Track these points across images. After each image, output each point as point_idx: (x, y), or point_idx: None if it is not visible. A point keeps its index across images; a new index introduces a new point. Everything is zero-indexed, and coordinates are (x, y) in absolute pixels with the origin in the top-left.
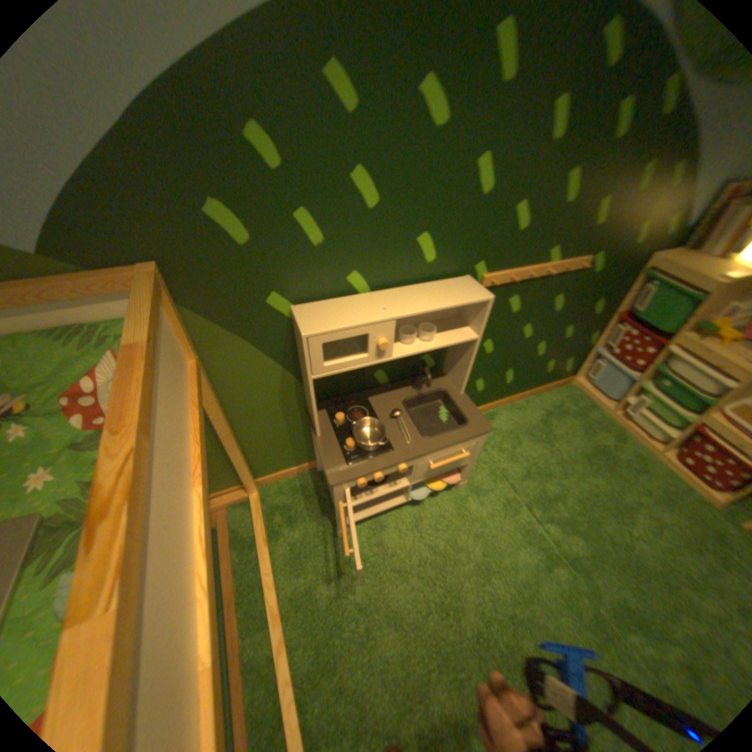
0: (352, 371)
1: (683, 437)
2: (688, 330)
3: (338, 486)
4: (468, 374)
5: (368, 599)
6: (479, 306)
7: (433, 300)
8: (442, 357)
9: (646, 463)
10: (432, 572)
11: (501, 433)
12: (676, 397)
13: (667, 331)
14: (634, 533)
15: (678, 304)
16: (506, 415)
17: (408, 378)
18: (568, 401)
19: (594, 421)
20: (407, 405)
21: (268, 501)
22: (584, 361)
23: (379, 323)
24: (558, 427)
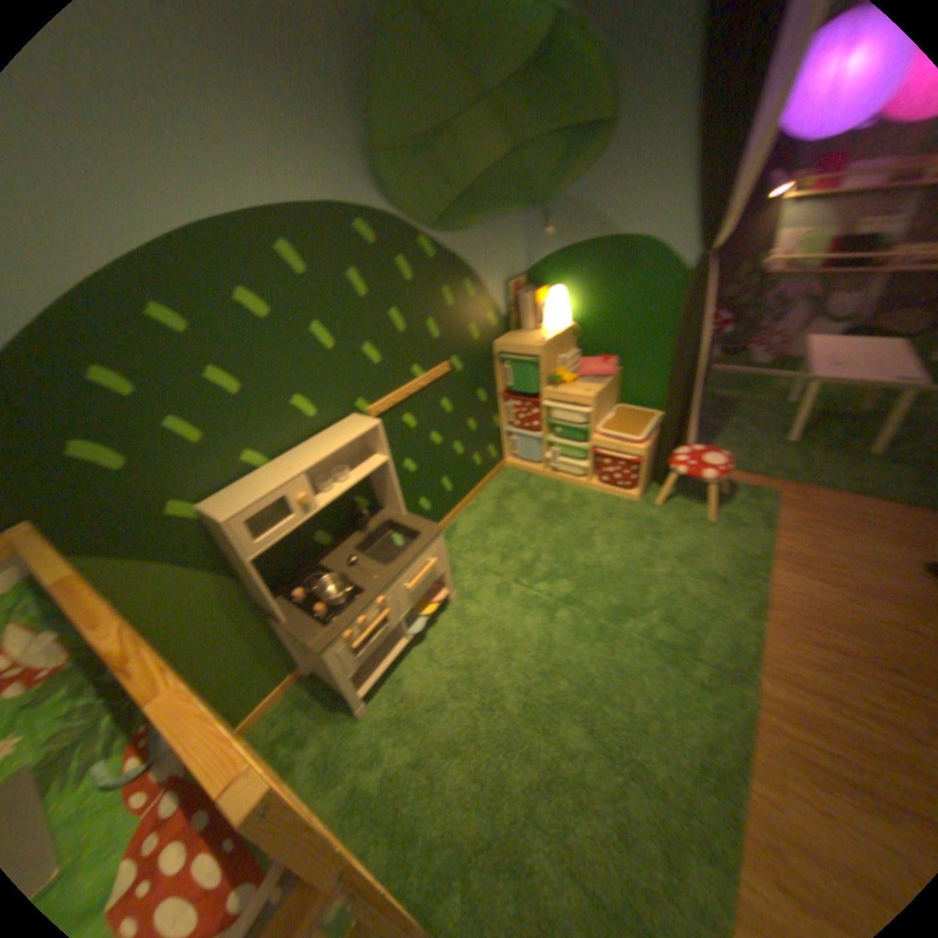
0: (290, 544)
1: (590, 463)
2: (545, 386)
3: (327, 650)
4: (400, 493)
5: (416, 751)
6: (375, 432)
7: (332, 443)
8: (374, 492)
9: (583, 497)
10: (463, 686)
11: (468, 536)
12: (569, 436)
13: (535, 393)
14: (597, 552)
15: (528, 371)
16: (465, 519)
17: (352, 526)
18: (509, 481)
19: (535, 486)
20: (363, 549)
21: (262, 741)
22: (502, 442)
23: (291, 481)
24: (511, 505)
